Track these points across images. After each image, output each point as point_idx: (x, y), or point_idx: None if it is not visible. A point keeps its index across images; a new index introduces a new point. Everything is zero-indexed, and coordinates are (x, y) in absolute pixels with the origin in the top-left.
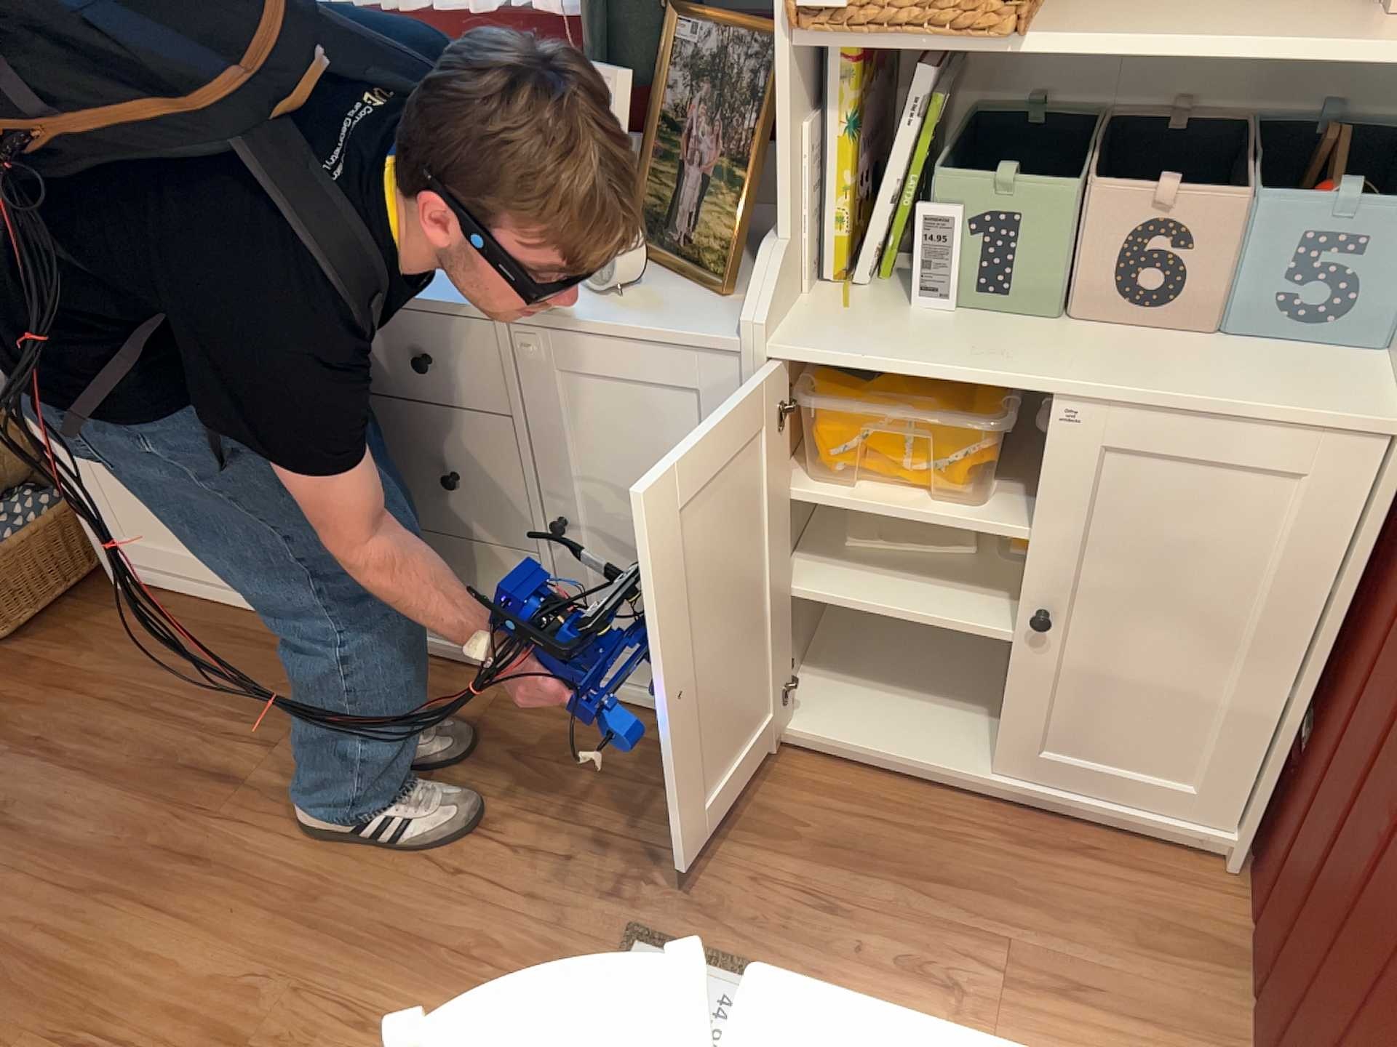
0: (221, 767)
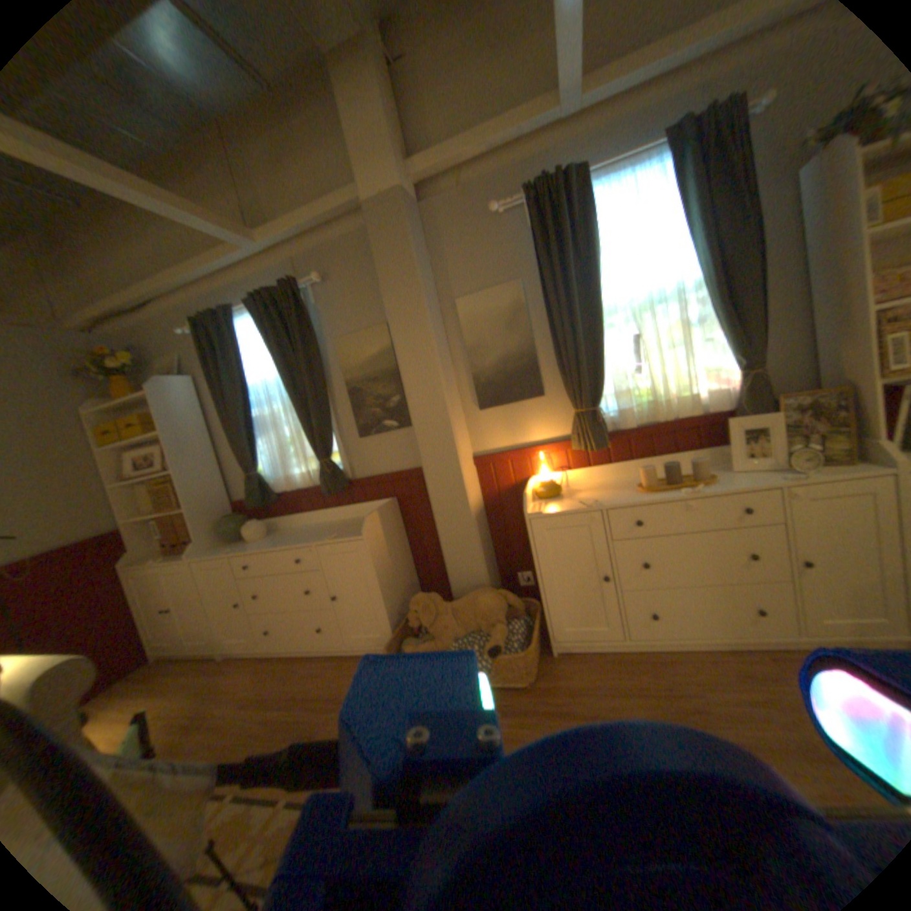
0: (689, 713)
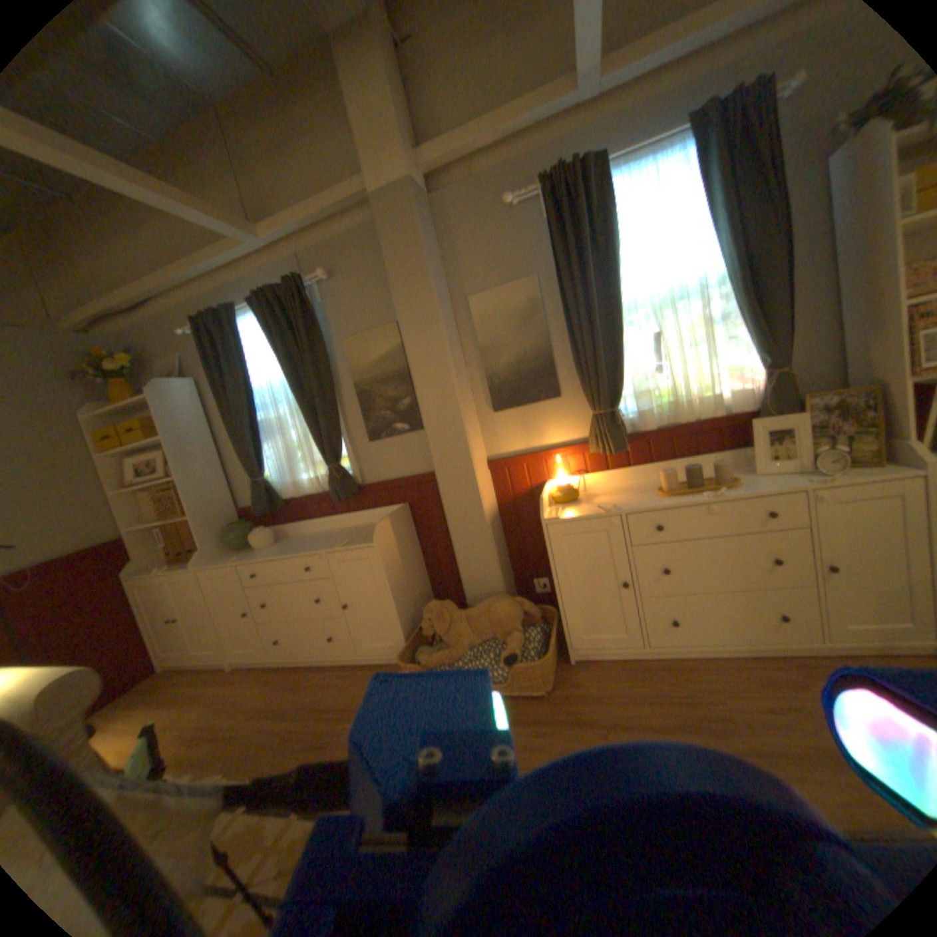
0: (710, 720)
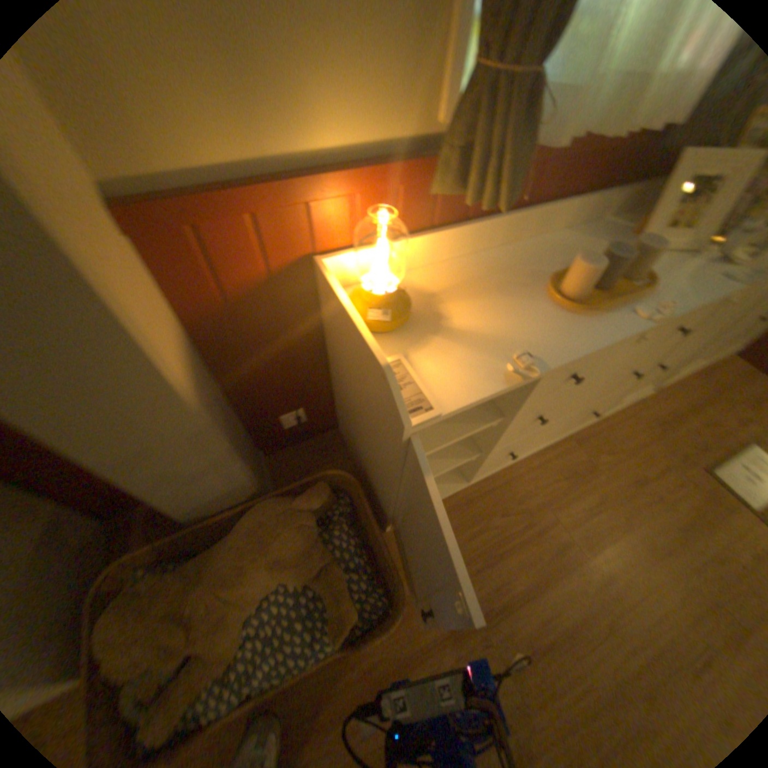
0: (560, 553)
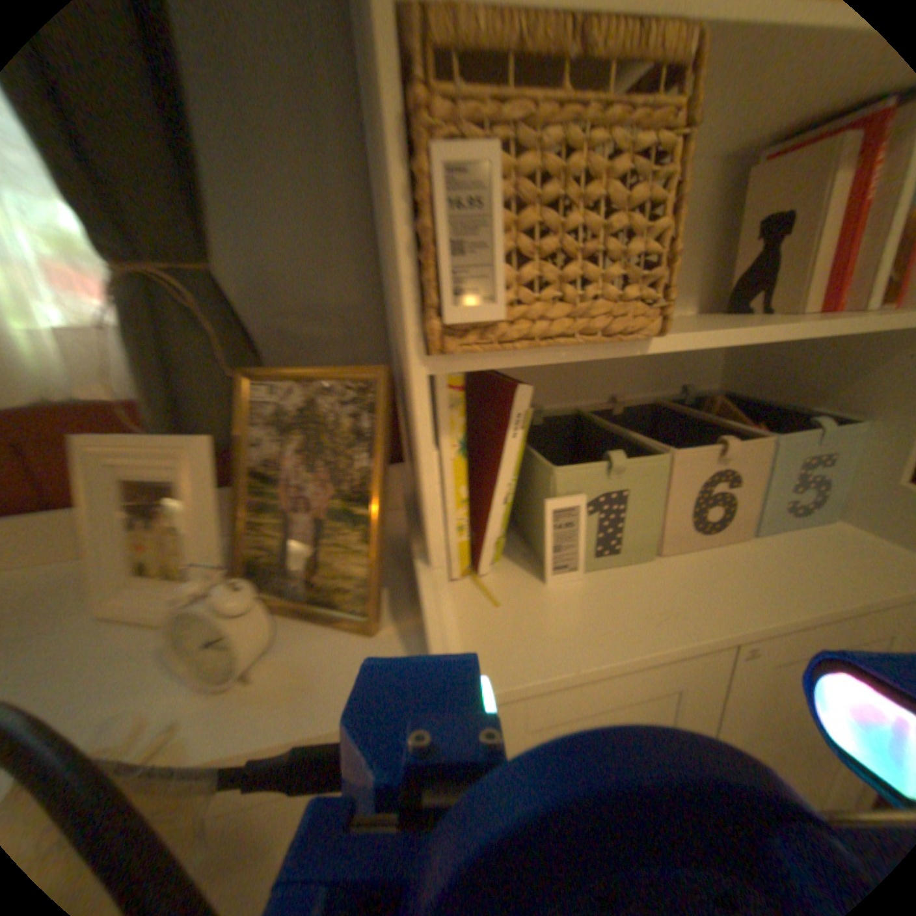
0: None
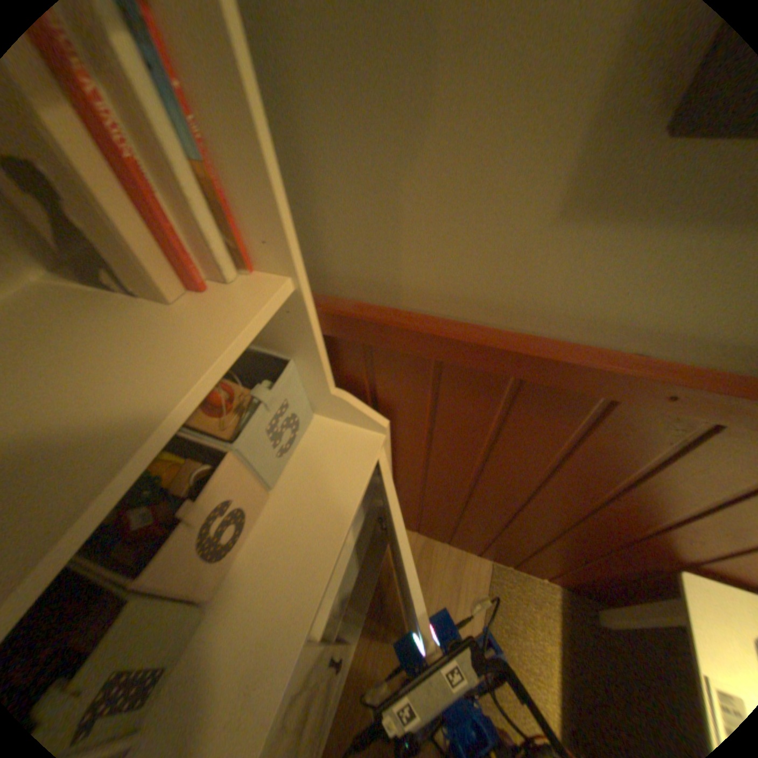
0: None
